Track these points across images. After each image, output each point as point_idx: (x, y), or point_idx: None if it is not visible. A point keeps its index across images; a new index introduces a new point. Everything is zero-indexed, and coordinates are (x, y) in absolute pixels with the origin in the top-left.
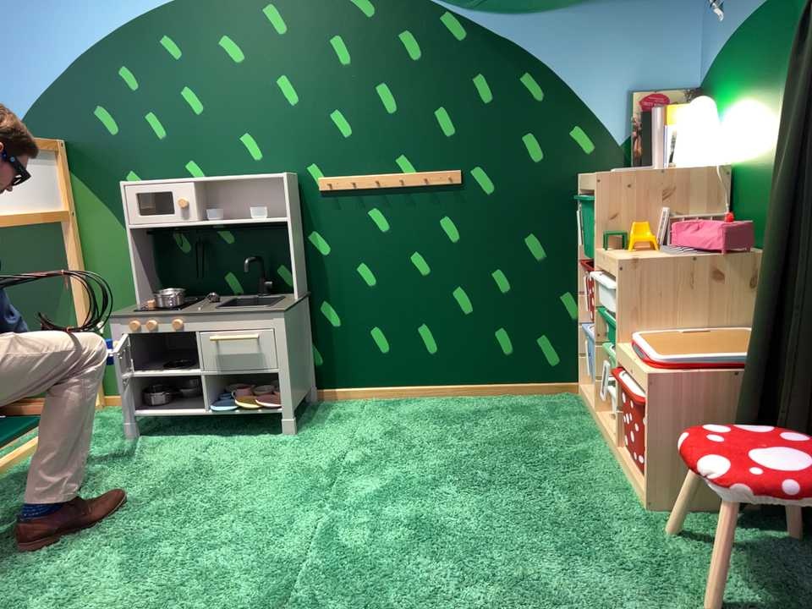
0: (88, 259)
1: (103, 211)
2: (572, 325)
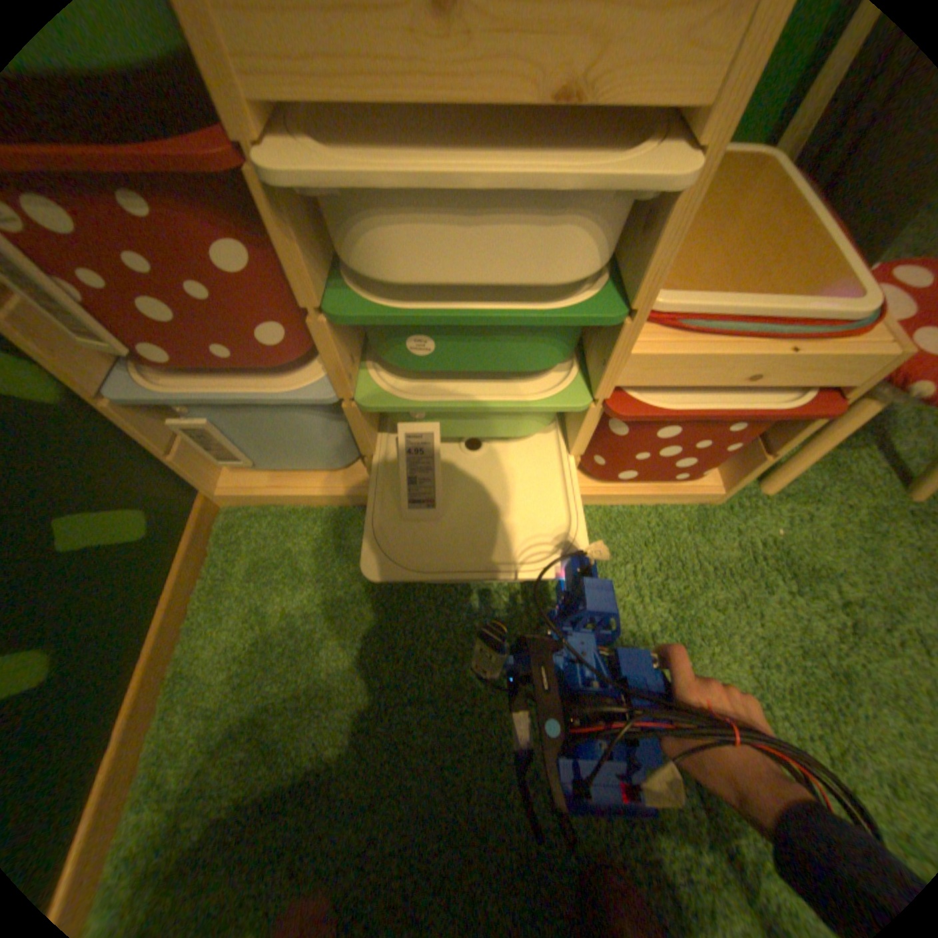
0: None
1: None
2: (86, 412)
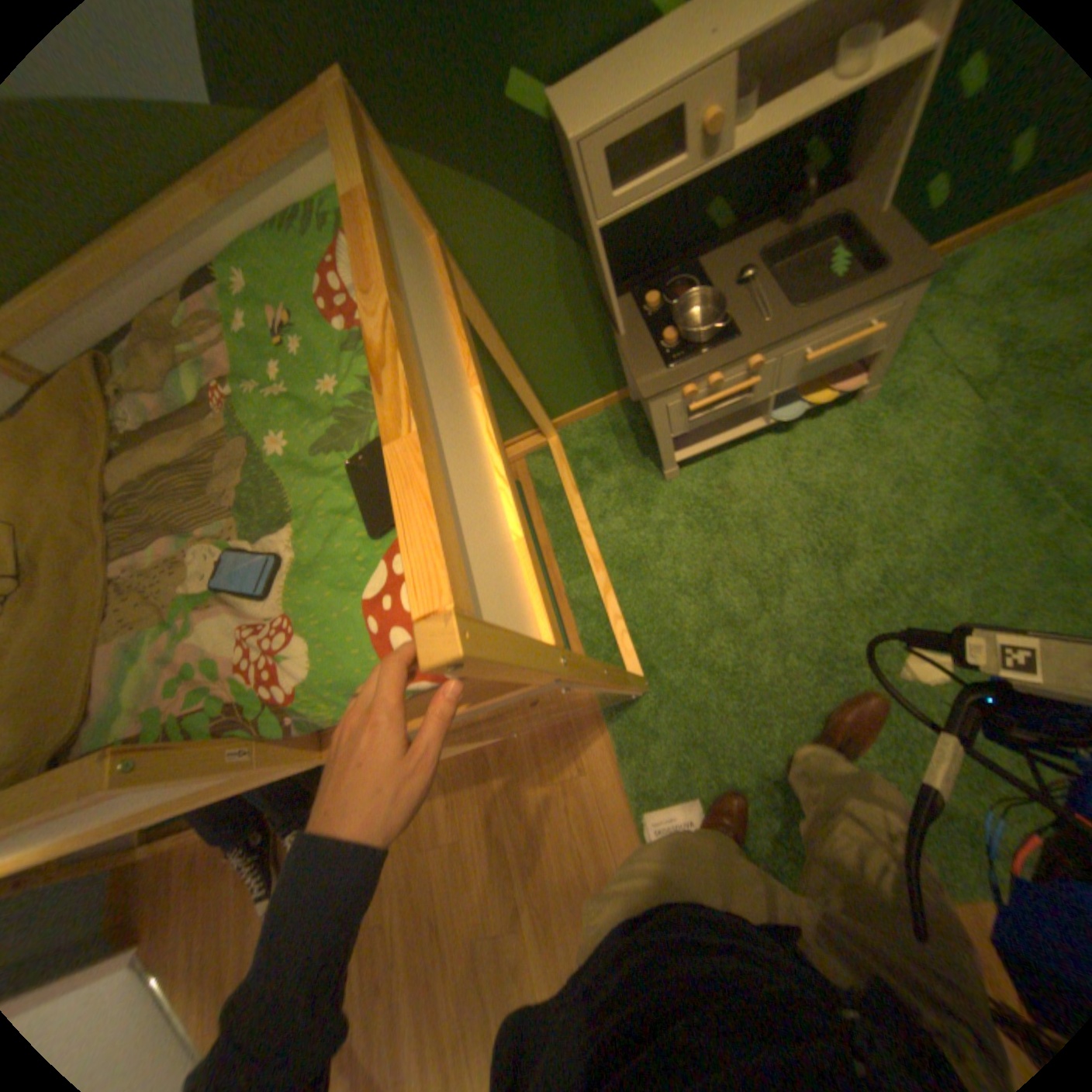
0: (482, 289)
1: (481, 193)
2: None
